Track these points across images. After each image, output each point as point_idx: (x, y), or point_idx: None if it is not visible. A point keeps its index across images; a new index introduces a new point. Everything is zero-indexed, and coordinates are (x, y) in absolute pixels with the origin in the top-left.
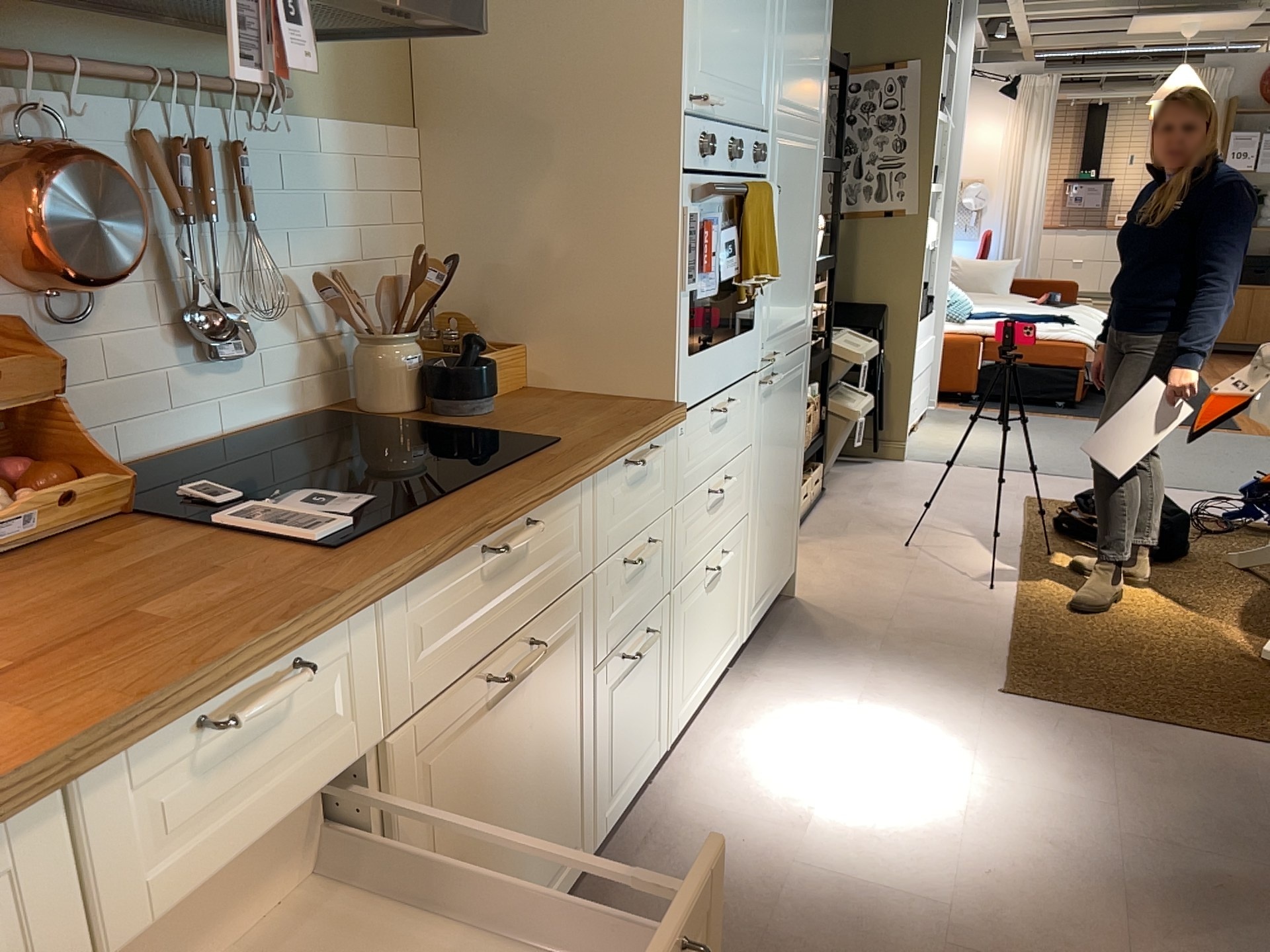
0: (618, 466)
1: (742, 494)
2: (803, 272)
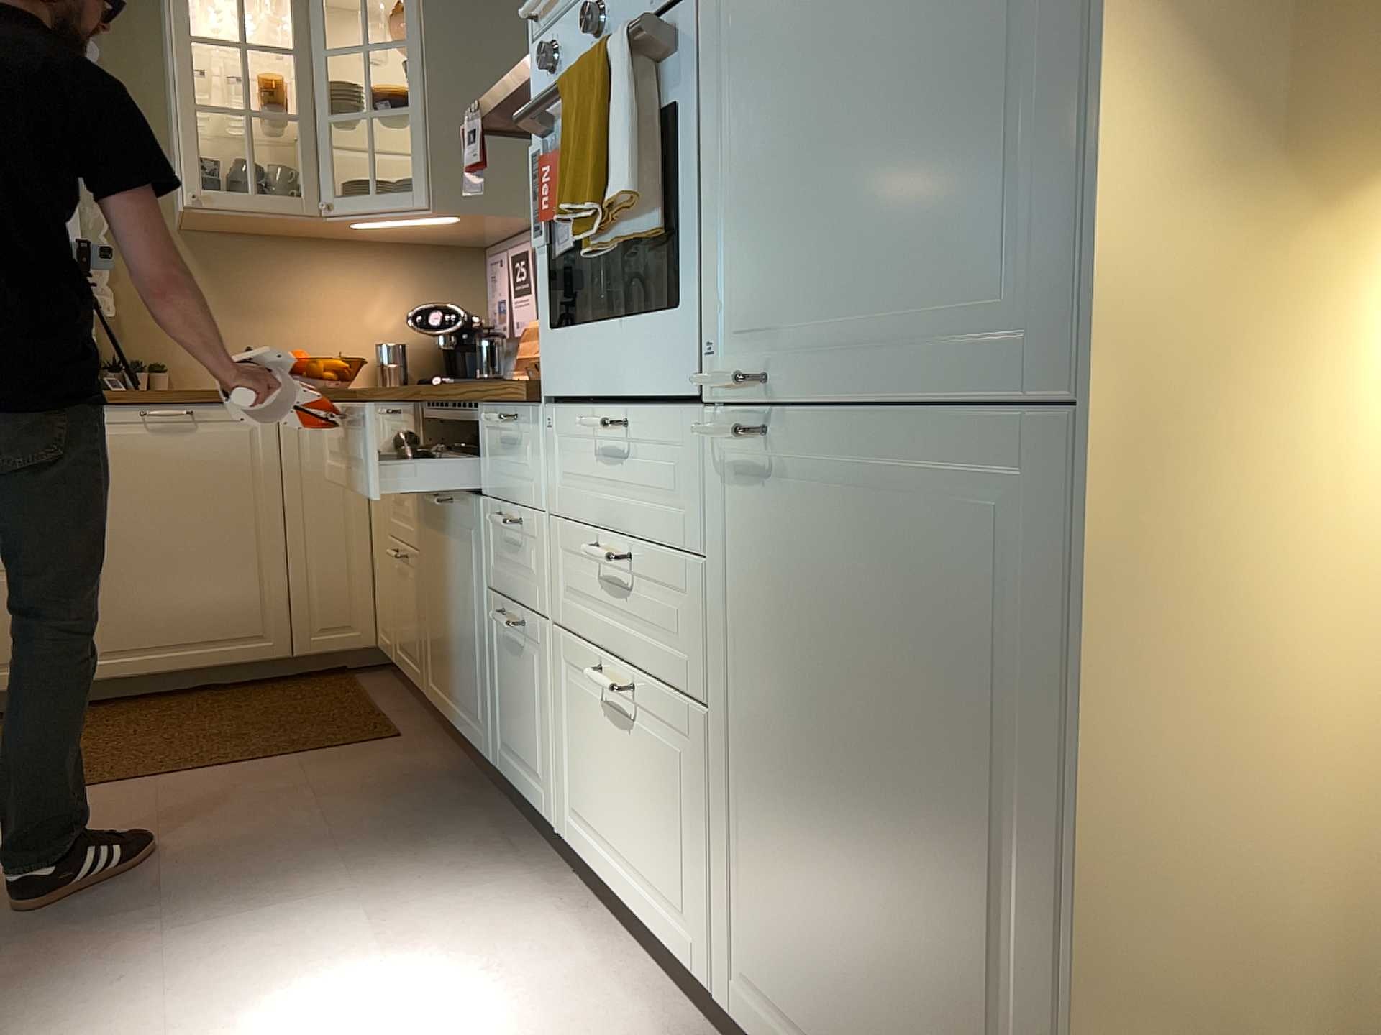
0: (492, 415)
1: (687, 645)
2: (953, 135)
